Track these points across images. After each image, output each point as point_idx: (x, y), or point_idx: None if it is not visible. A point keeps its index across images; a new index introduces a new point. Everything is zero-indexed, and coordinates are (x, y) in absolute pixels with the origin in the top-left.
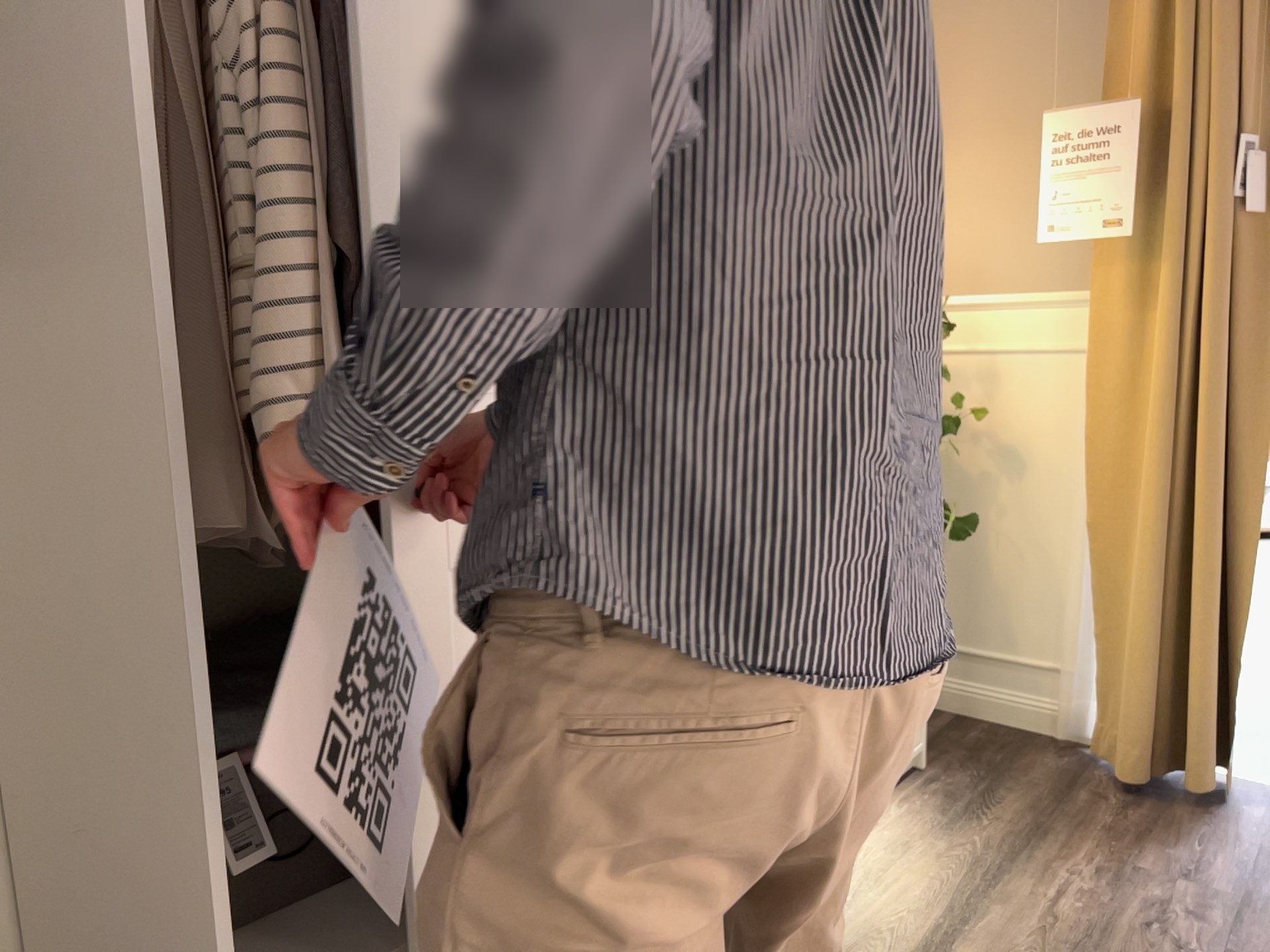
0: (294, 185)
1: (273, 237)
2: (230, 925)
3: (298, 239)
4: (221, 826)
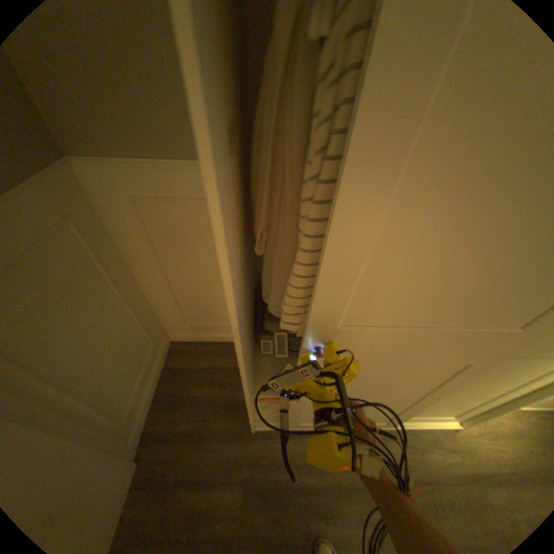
0: (307, 257)
1: (290, 277)
2: (251, 396)
3: (303, 277)
4: (249, 386)
